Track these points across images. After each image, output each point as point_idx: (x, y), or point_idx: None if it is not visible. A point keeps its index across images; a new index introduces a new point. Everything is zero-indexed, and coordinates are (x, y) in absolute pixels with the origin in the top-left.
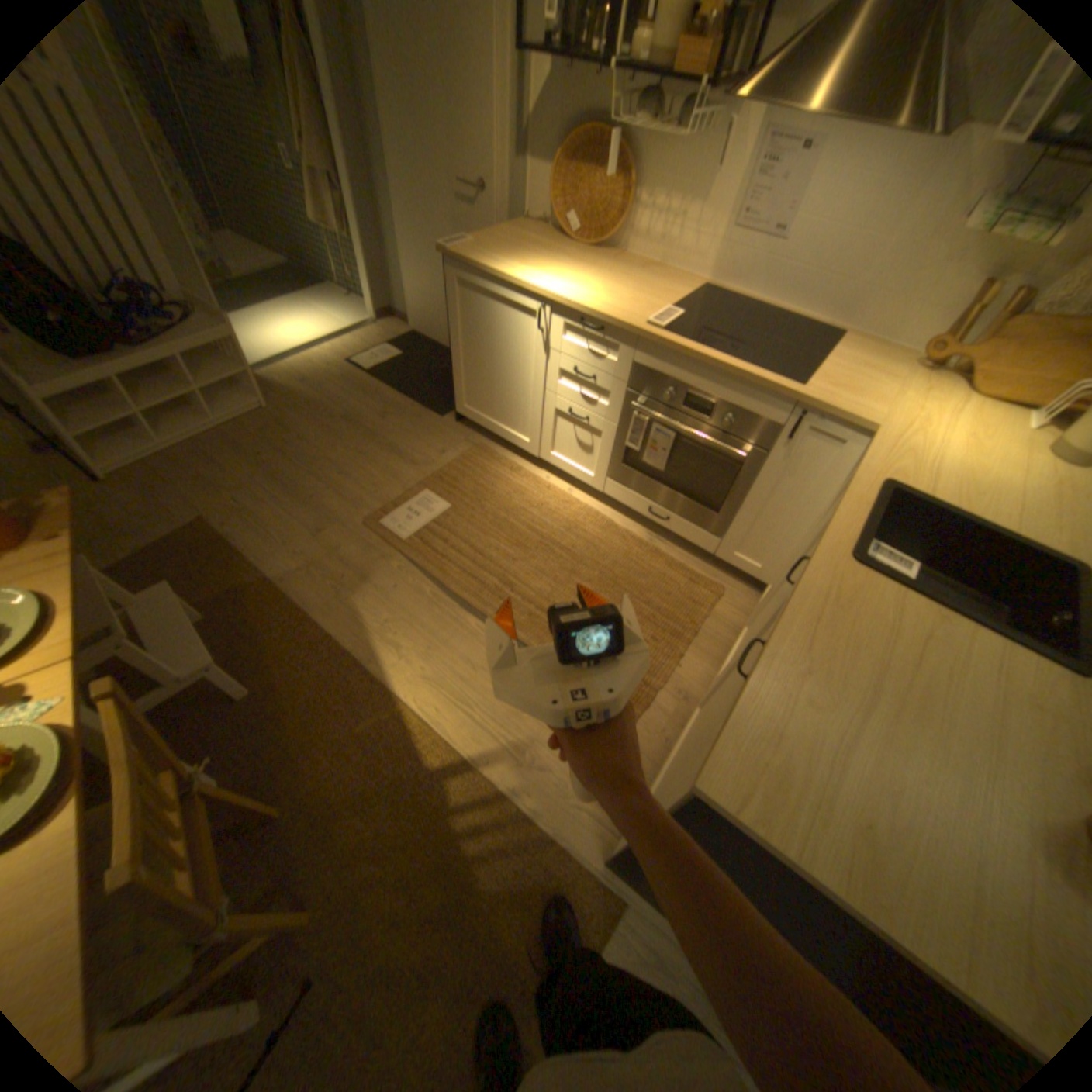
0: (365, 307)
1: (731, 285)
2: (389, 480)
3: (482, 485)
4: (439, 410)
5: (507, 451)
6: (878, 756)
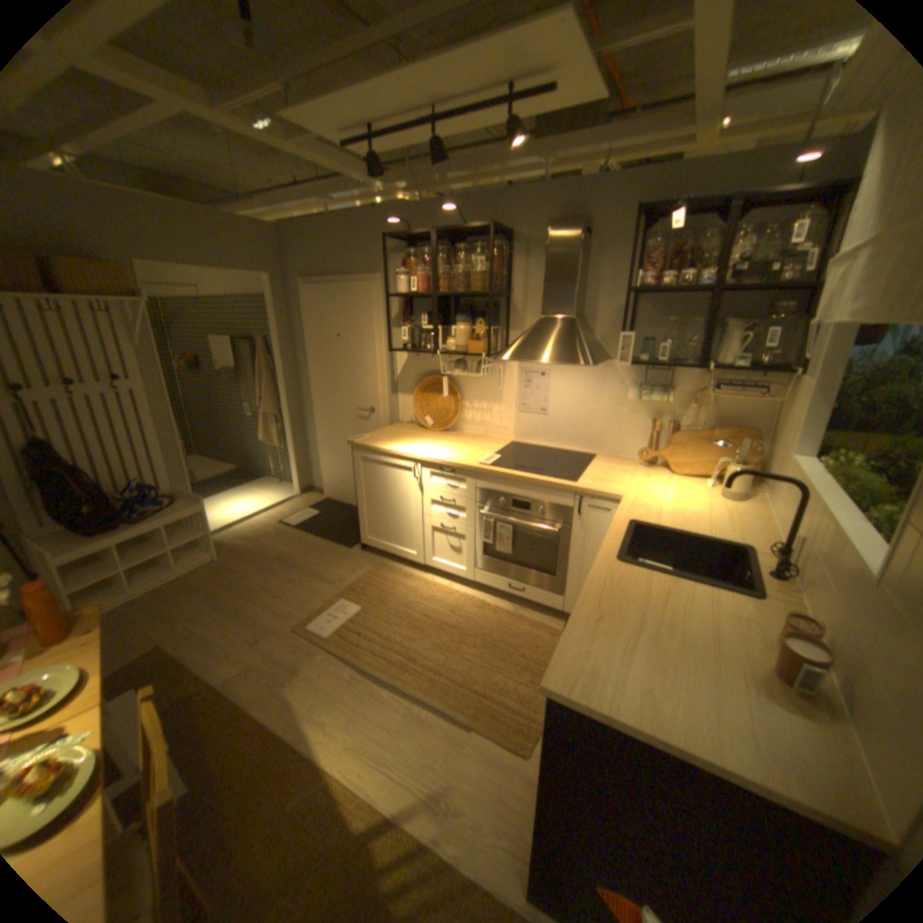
0: (293, 487)
1: (526, 440)
2: (313, 596)
3: (384, 589)
4: (349, 544)
5: (401, 564)
6: (649, 654)
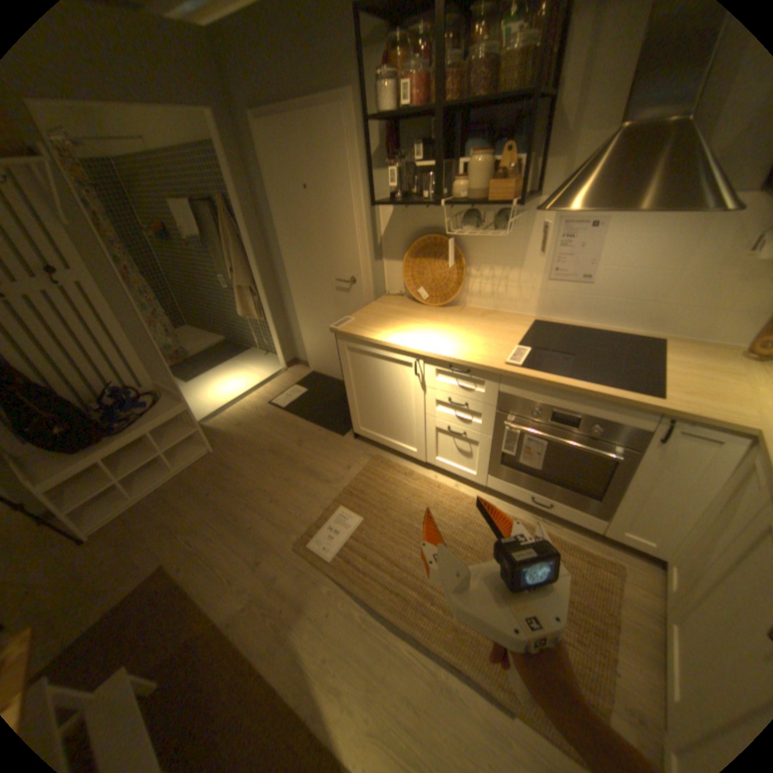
0: (279, 361)
1: (554, 316)
2: (310, 501)
3: (385, 493)
4: (340, 430)
5: (398, 457)
6: None
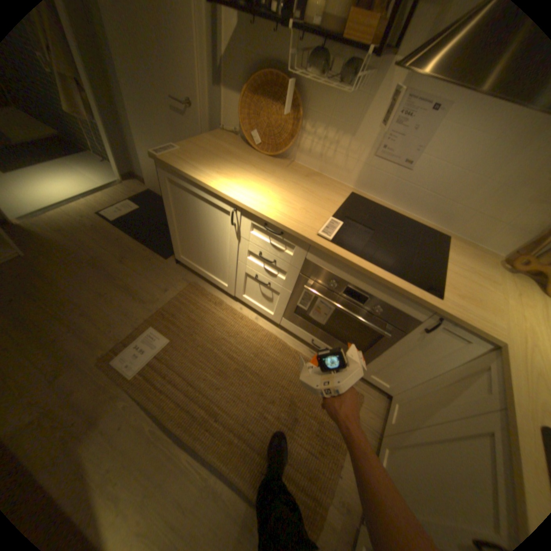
0: (113, 172)
1: (369, 193)
2: (122, 319)
3: (194, 319)
4: (164, 254)
5: (213, 287)
6: None
